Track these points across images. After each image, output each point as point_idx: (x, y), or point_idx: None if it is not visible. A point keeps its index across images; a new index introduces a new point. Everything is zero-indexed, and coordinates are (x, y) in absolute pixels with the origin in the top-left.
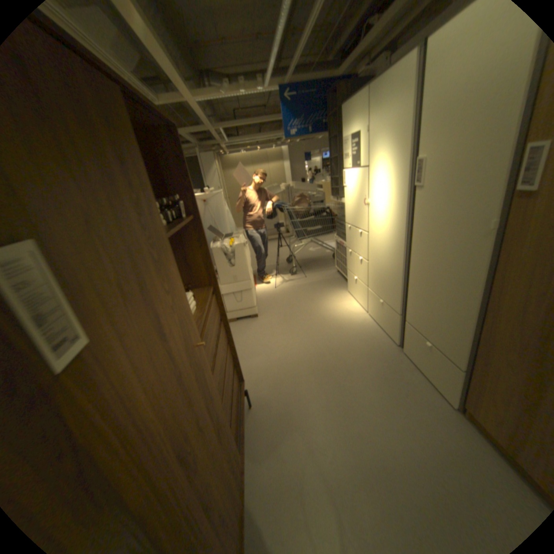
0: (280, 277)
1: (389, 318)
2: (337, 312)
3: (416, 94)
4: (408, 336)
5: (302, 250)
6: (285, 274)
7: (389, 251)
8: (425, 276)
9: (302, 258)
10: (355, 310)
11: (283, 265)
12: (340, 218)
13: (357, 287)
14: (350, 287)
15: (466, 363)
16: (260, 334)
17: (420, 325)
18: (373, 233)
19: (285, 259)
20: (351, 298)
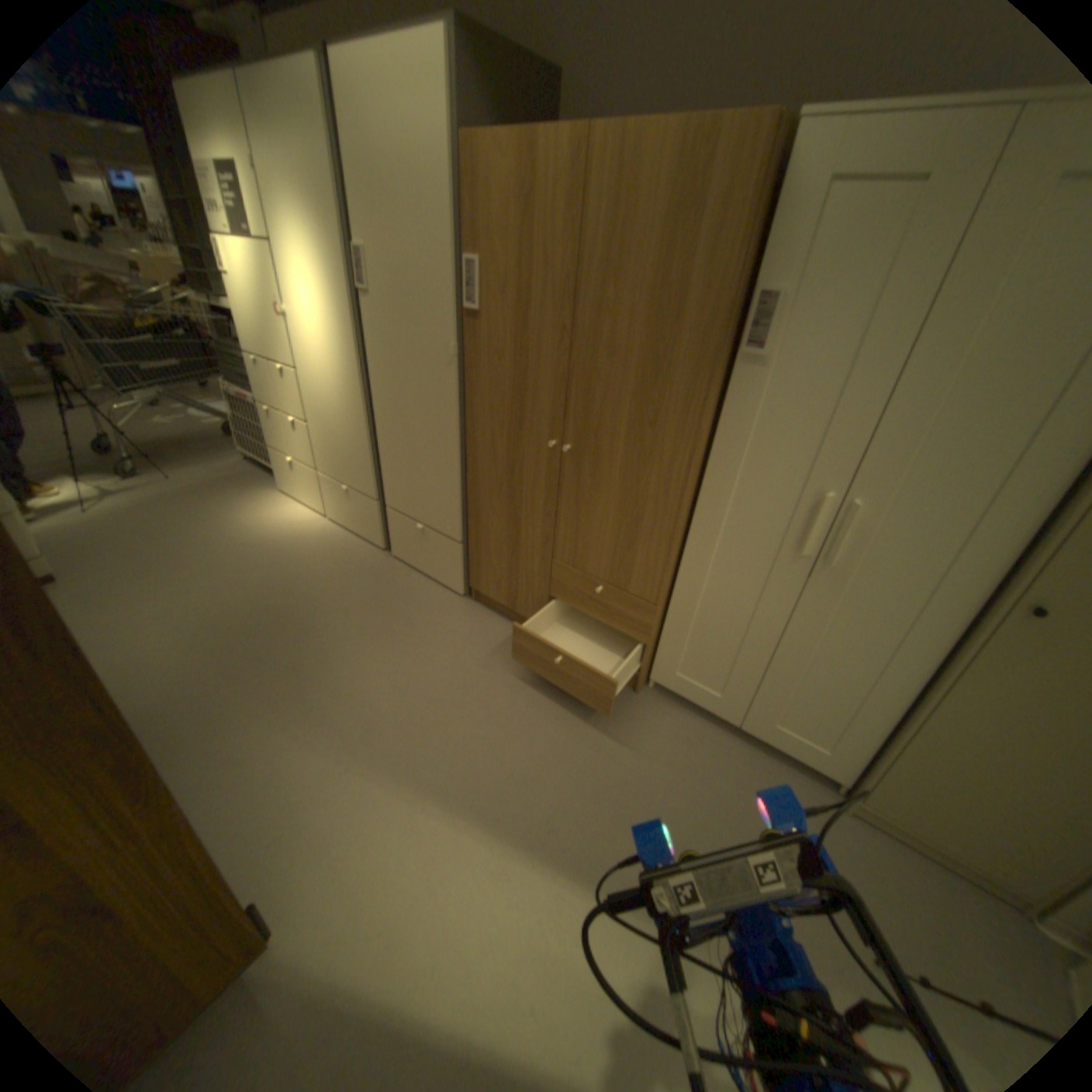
0: (91, 486)
1: (362, 513)
2: (268, 529)
3: (330, 137)
4: (394, 528)
5: (135, 425)
6: (104, 479)
7: (339, 400)
8: (397, 431)
9: (143, 442)
10: (302, 519)
11: (87, 462)
12: (227, 346)
13: (297, 478)
14: (282, 481)
15: (460, 531)
16: (85, 612)
17: (405, 505)
18: (306, 370)
19: (88, 447)
20: (288, 501)
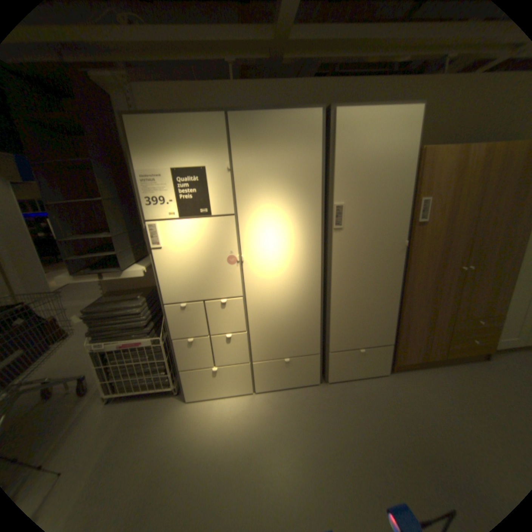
0: None
1: (301, 369)
2: (235, 432)
3: (322, 149)
4: (333, 364)
5: None
6: None
7: (293, 301)
8: (350, 301)
9: None
10: (240, 407)
11: None
12: (103, 309)
13: (218, 380)
14: (192, 393)
15: (393, 338)
16: None
17: (348, 344)
18: (257, 293)
19: None
20: (205, 404)
